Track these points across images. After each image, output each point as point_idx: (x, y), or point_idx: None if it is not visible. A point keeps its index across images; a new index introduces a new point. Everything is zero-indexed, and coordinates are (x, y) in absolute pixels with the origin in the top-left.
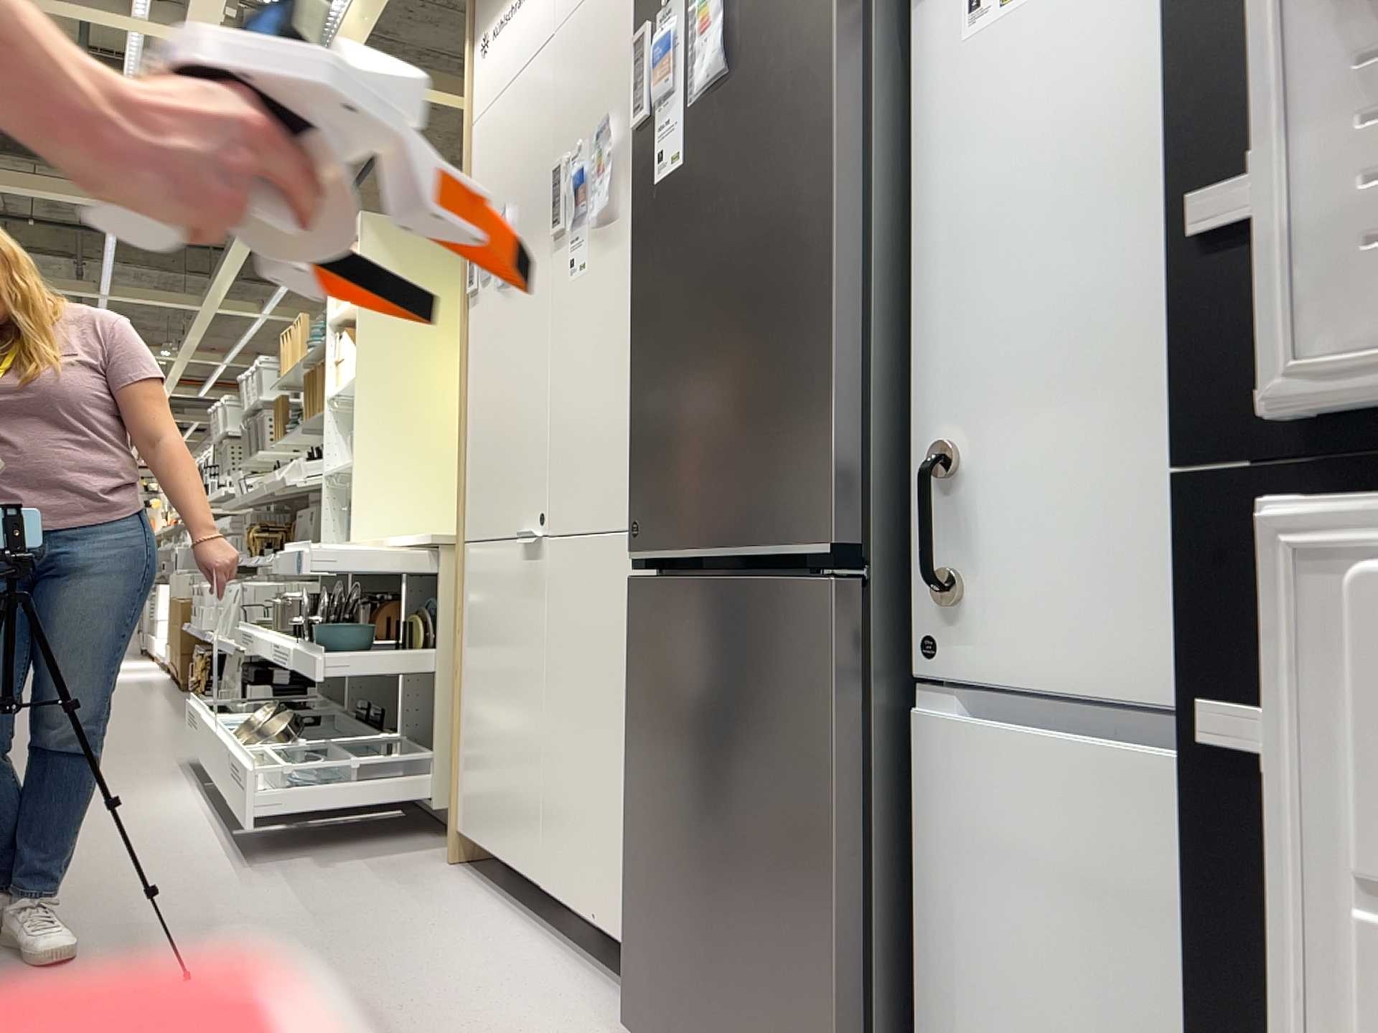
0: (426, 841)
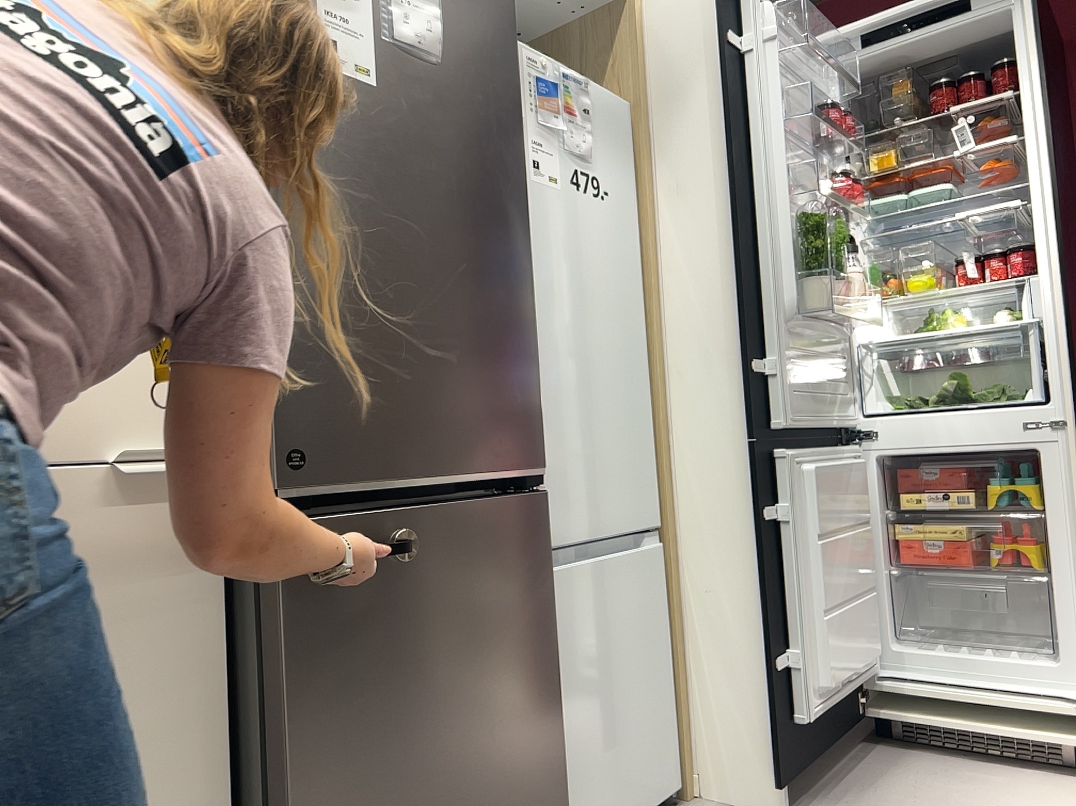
0: None
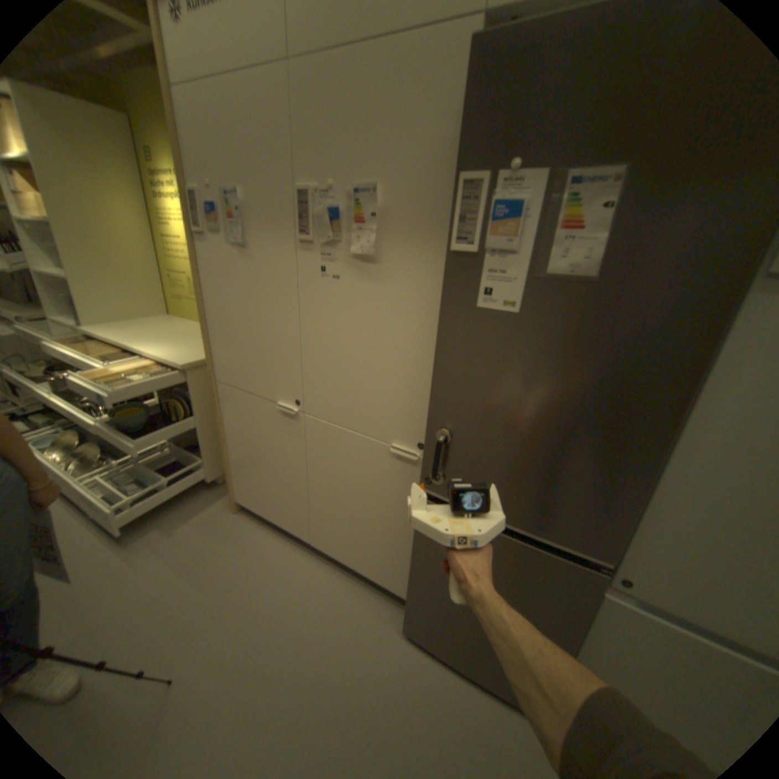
0: (208, 495)
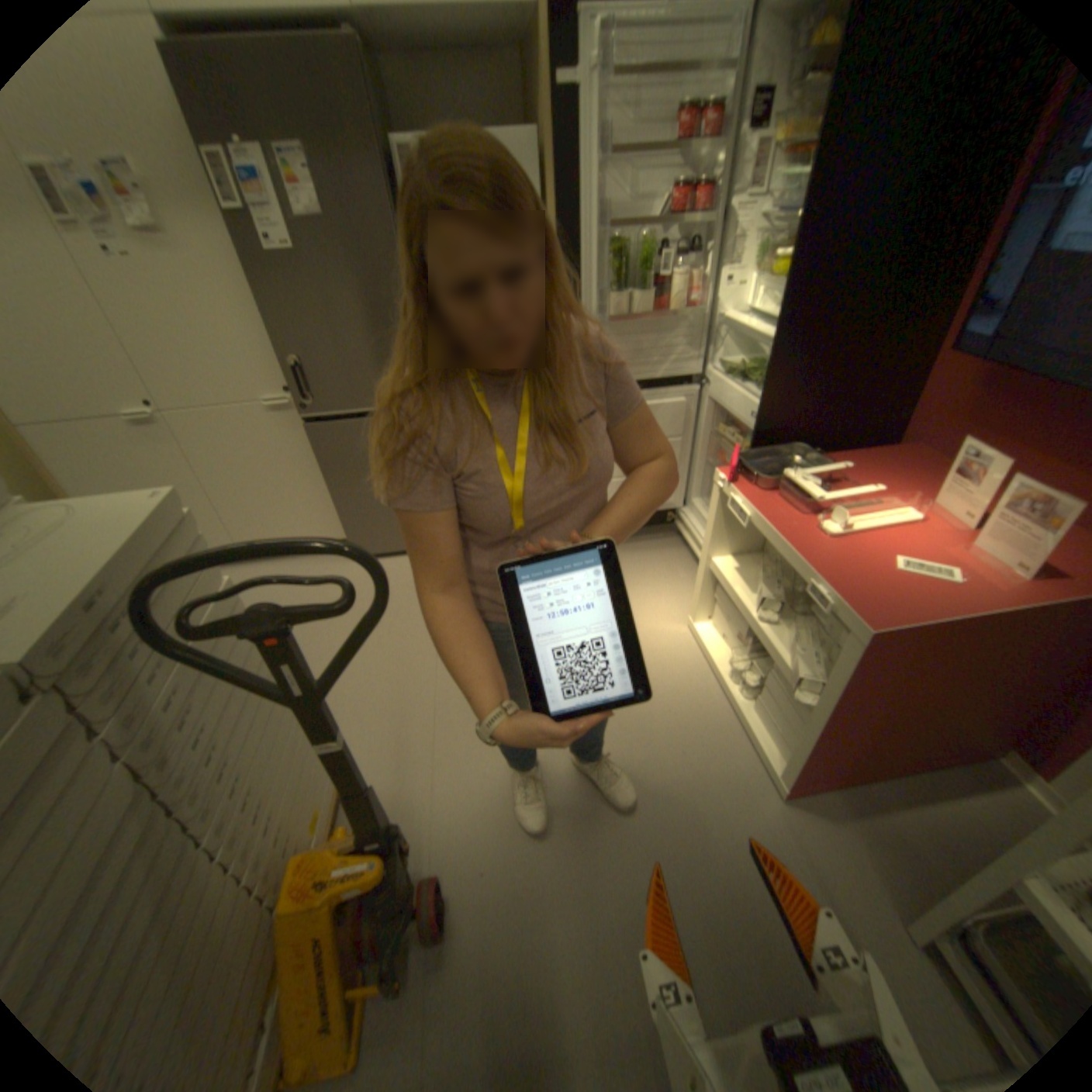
0: None
